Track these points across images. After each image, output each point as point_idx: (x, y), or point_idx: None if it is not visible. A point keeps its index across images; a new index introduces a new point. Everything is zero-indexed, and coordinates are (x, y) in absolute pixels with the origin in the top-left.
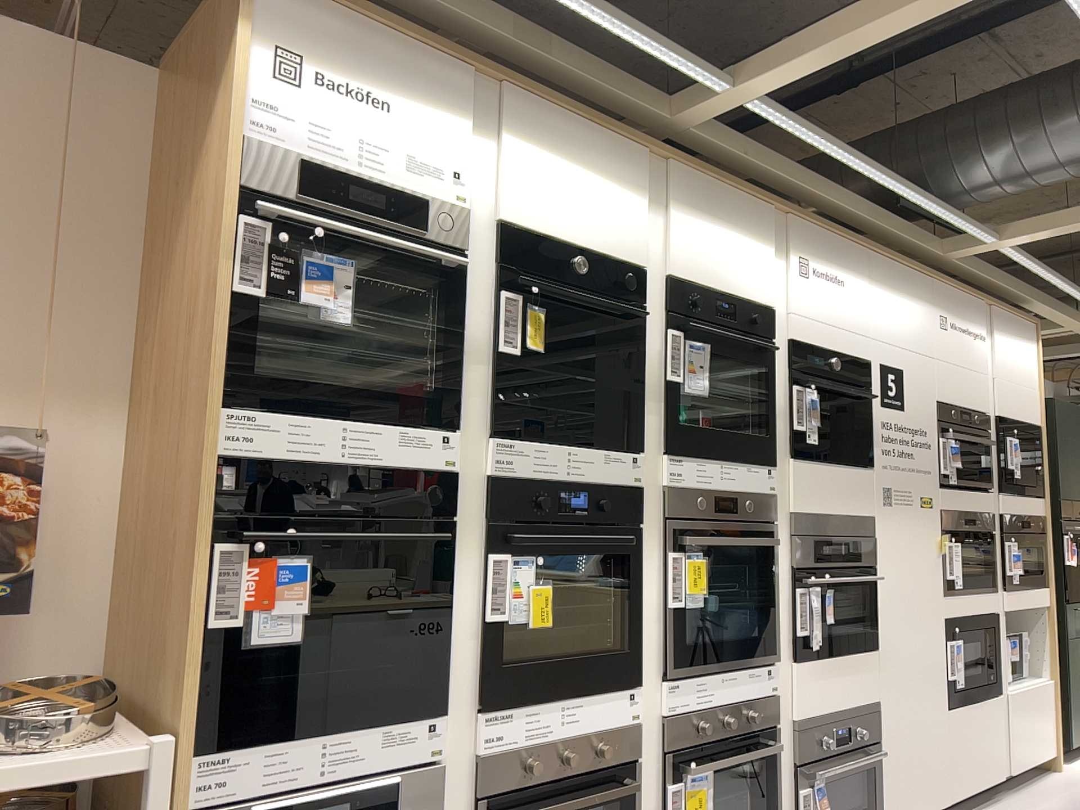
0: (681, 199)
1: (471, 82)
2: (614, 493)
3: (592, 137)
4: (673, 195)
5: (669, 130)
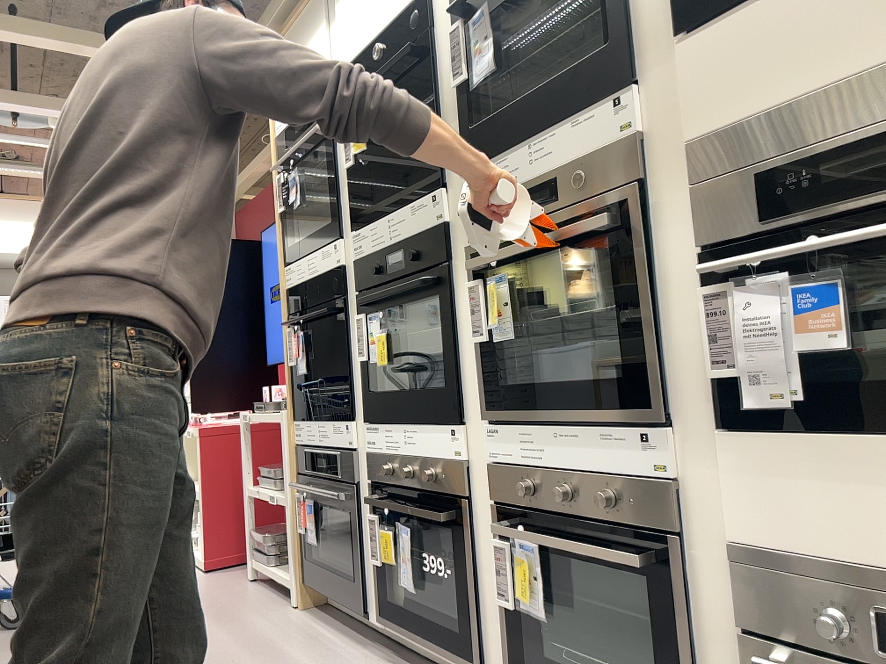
0: None
1: None
2: (421, 241)
3: None
4: None
5: None
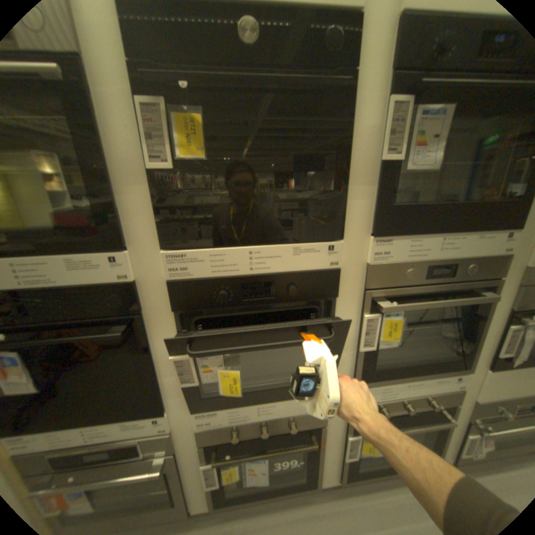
0: None
1: None
2: (307, 279)
3: None
4: None
5: None
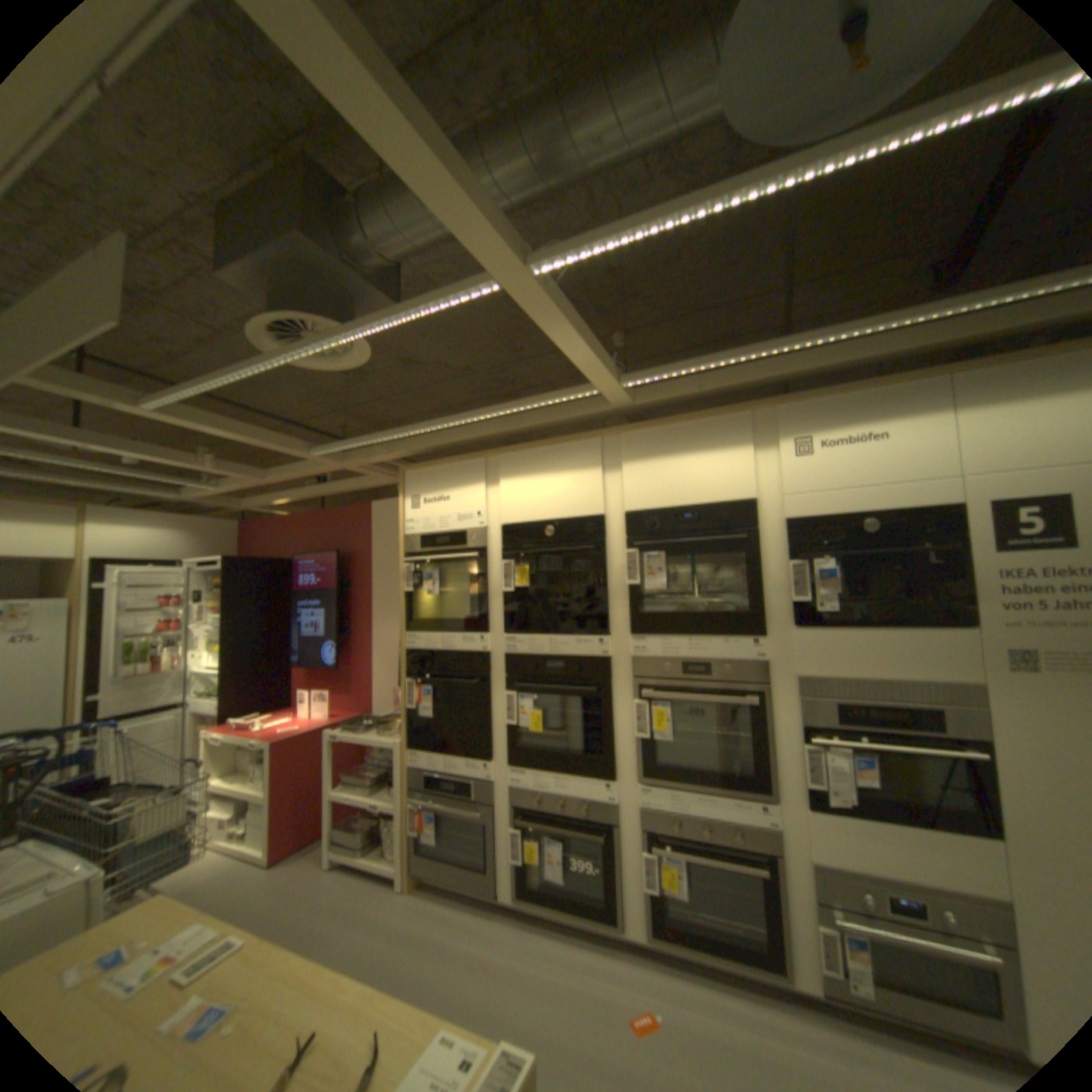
0: (637, 448)
1: (479, 461)
2: (586, 665)
3: (554, 447)
4: (629, 449)
5: (613, 408)
